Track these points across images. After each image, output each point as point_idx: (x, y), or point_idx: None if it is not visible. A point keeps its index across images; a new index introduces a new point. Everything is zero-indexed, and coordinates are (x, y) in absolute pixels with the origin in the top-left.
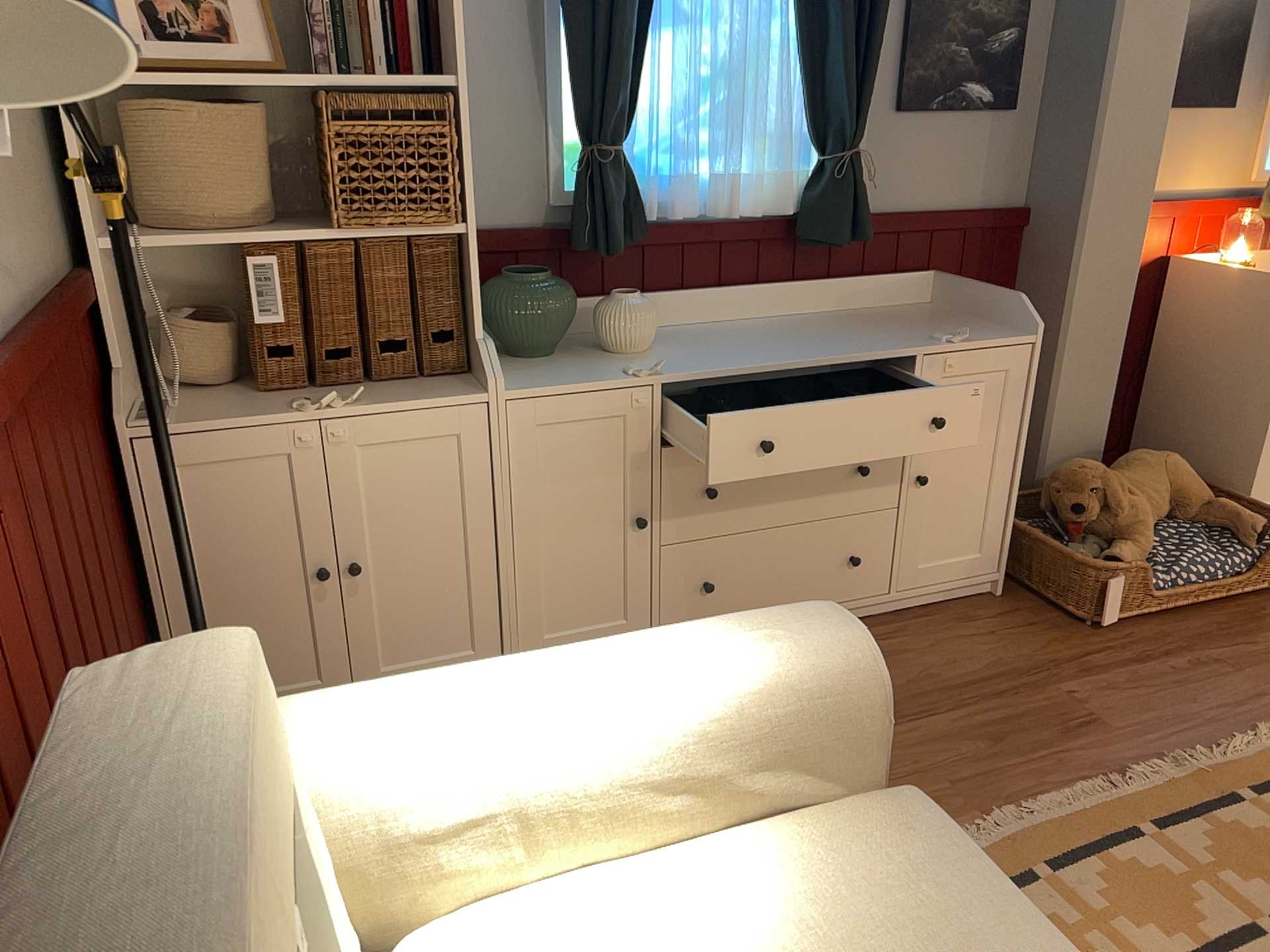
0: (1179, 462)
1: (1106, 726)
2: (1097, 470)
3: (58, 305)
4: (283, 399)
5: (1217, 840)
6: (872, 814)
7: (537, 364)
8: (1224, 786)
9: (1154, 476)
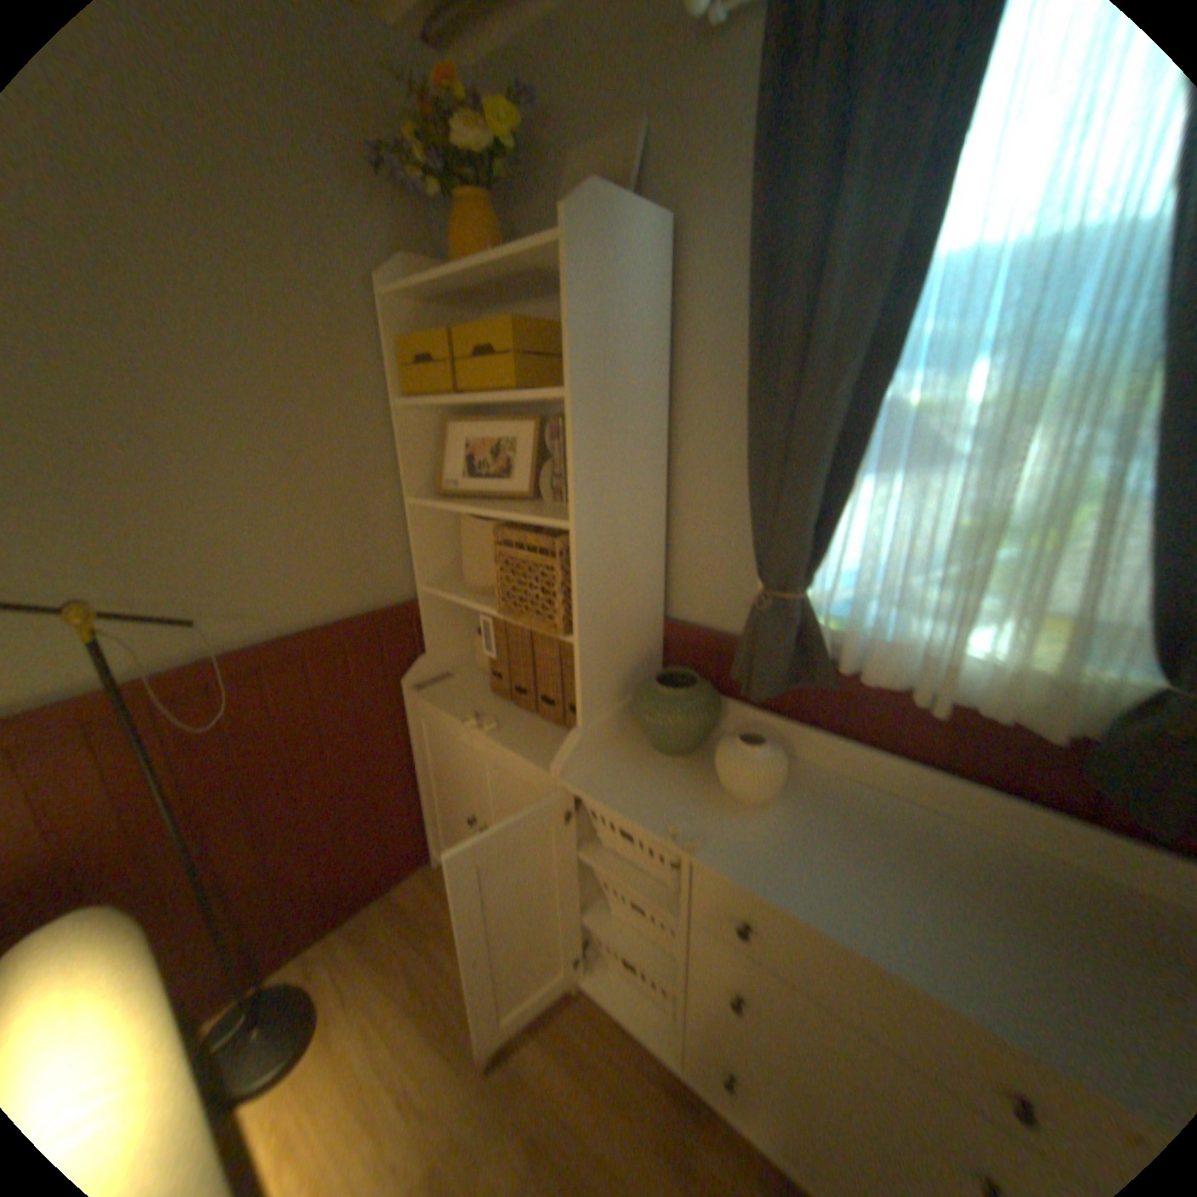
0: None
1: None
2: None
3: (321, 630)
4: (491, 703)
5: None
6: None
7: (653, 762)
8: None
9: None
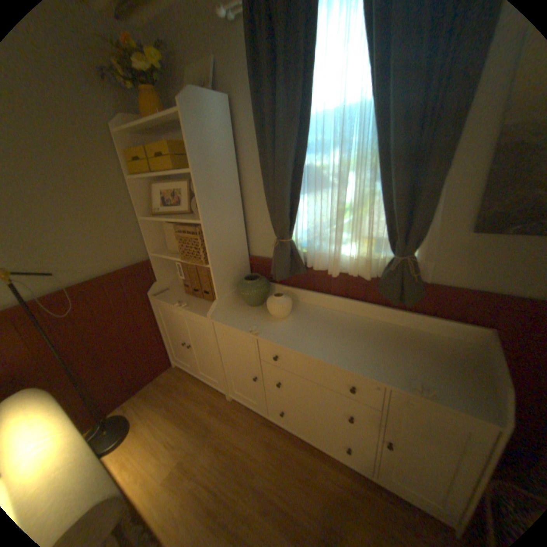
0: None
1: None
2: None
3: (108, 274)
4: (185, 297)
5: None
6: None
7: (246, 309)
8: None
9: None
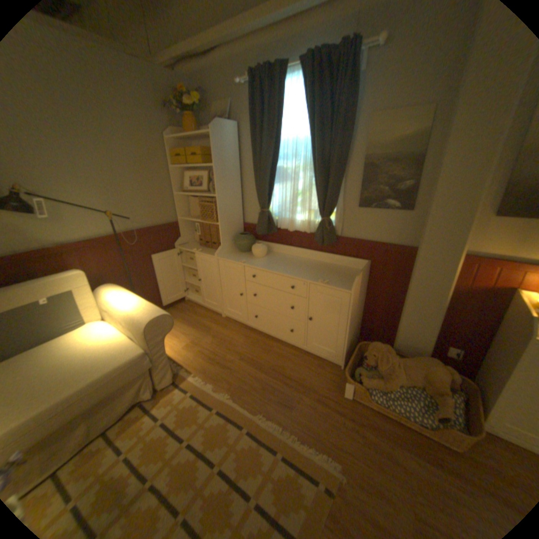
0: (438, 372)
1: (291, 412)
2: (382, 350)
3: (154, 226)
4: (199, 247)
5: (249, 451)
6: (132, 349)
7: (239, 253)
8: (279, 449)
9: (419, 370)
